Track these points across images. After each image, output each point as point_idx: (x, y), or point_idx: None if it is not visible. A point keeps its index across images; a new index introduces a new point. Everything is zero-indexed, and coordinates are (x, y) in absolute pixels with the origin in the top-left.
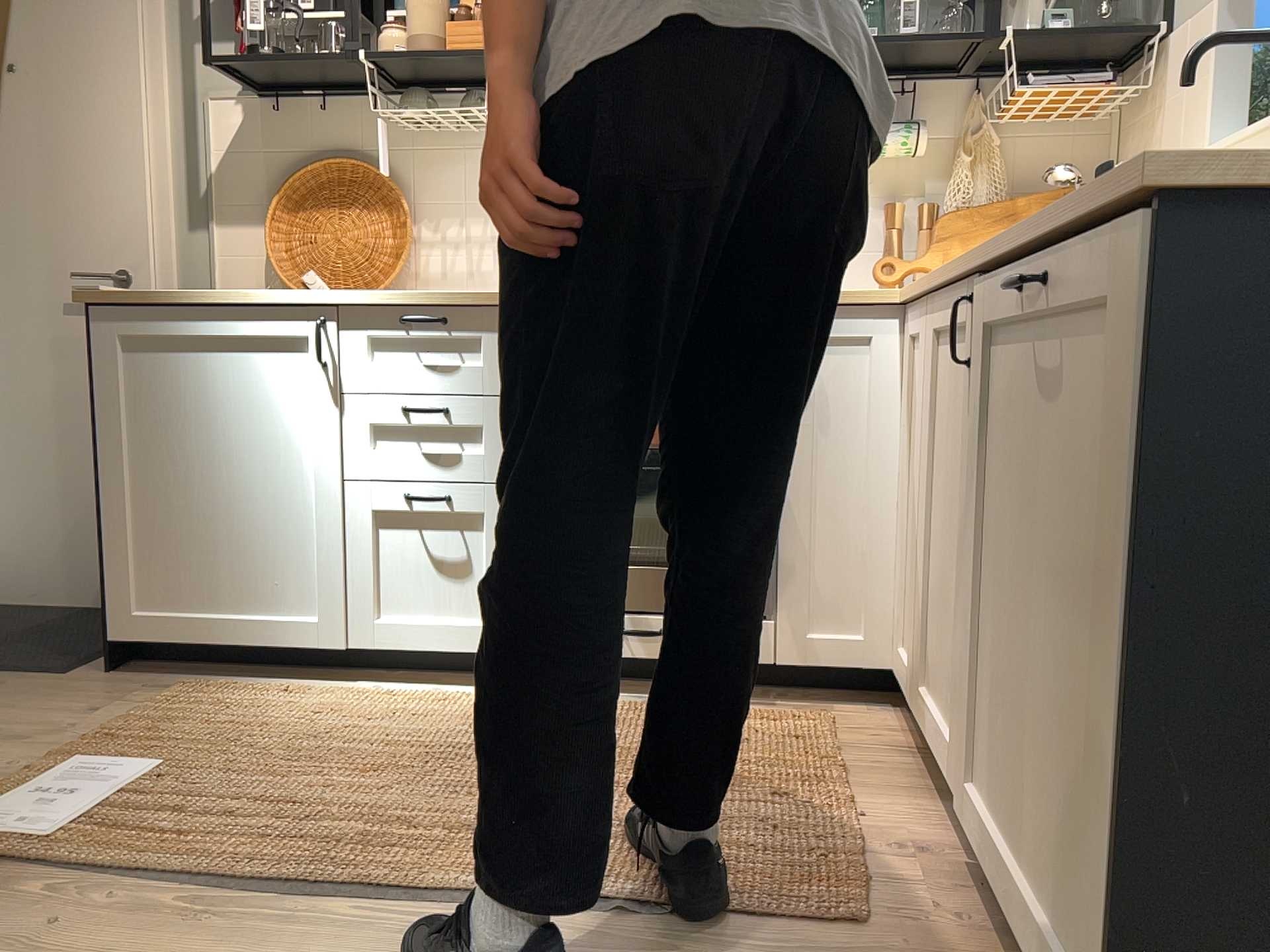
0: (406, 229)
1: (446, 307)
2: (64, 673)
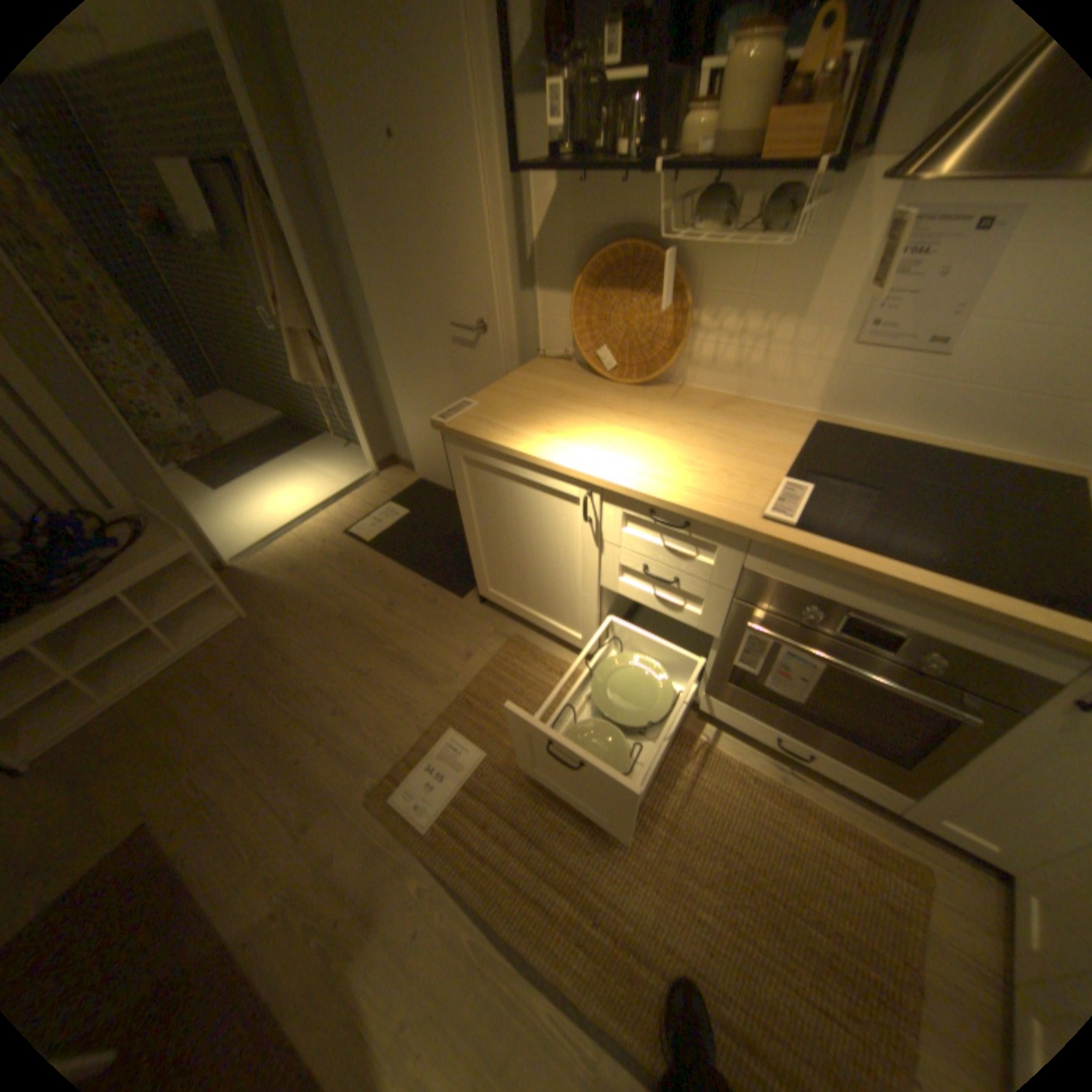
0: (687, 322)
1: (692, 516)
2: (462, 595)
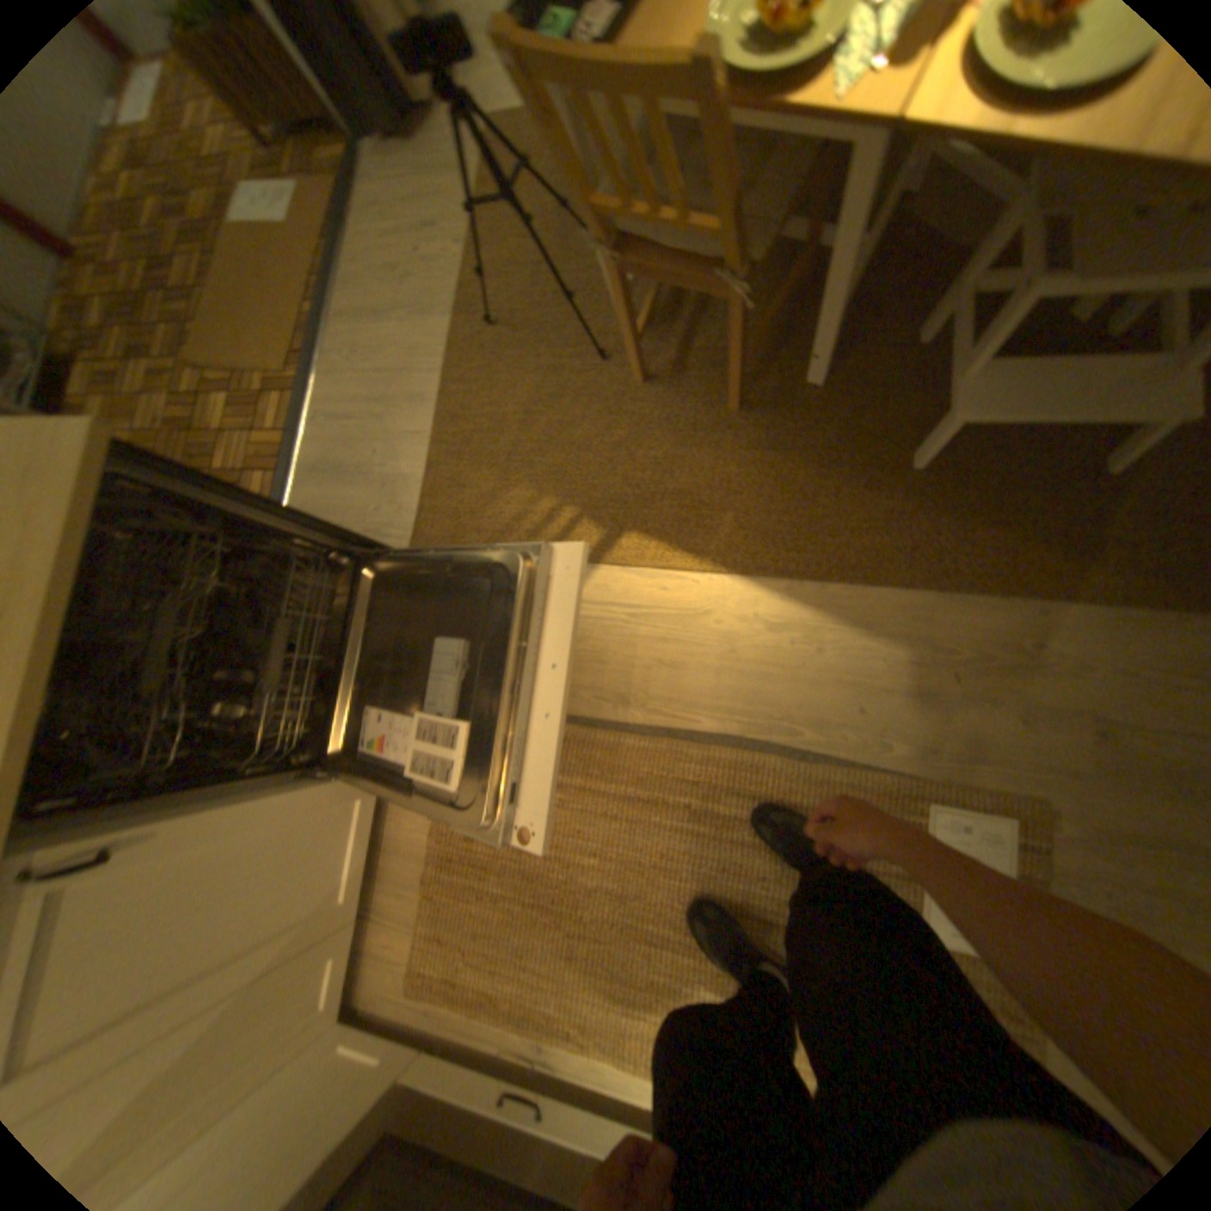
0: None
1: None
2: None
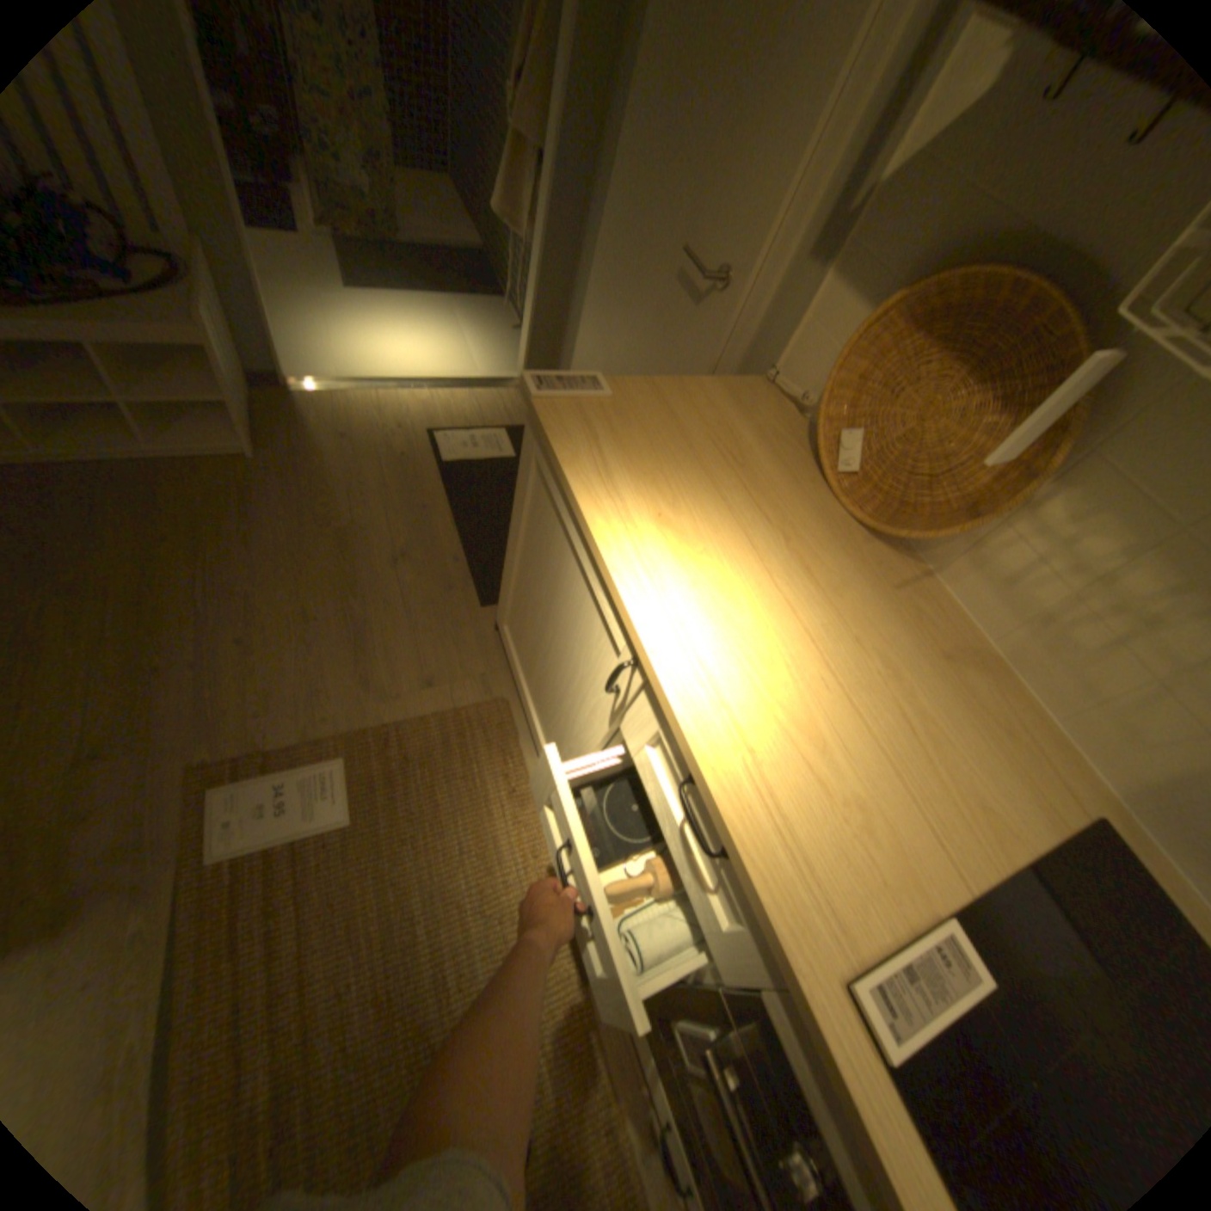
0: (1023, 497)
1: (739, 861)
2: (486, 604)
